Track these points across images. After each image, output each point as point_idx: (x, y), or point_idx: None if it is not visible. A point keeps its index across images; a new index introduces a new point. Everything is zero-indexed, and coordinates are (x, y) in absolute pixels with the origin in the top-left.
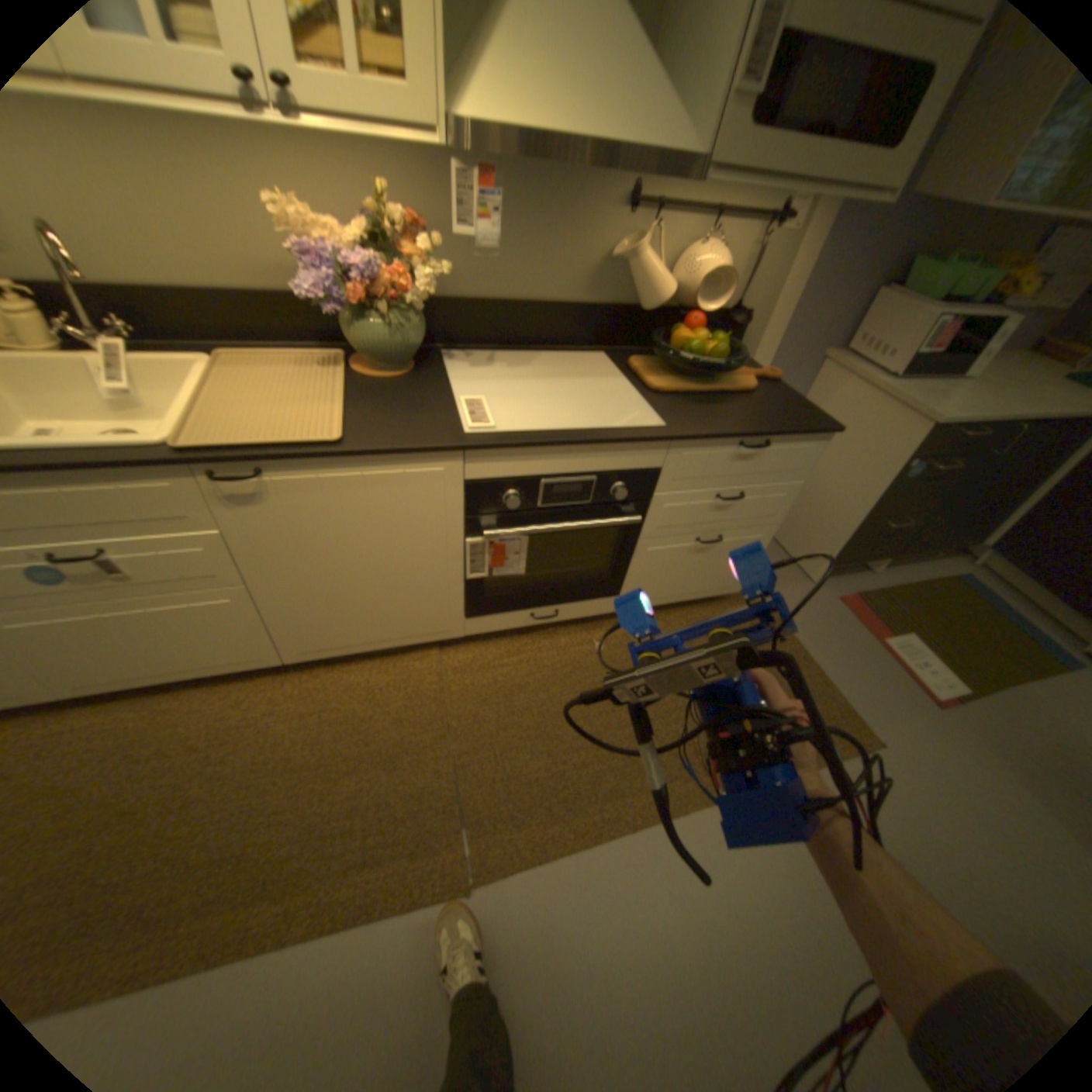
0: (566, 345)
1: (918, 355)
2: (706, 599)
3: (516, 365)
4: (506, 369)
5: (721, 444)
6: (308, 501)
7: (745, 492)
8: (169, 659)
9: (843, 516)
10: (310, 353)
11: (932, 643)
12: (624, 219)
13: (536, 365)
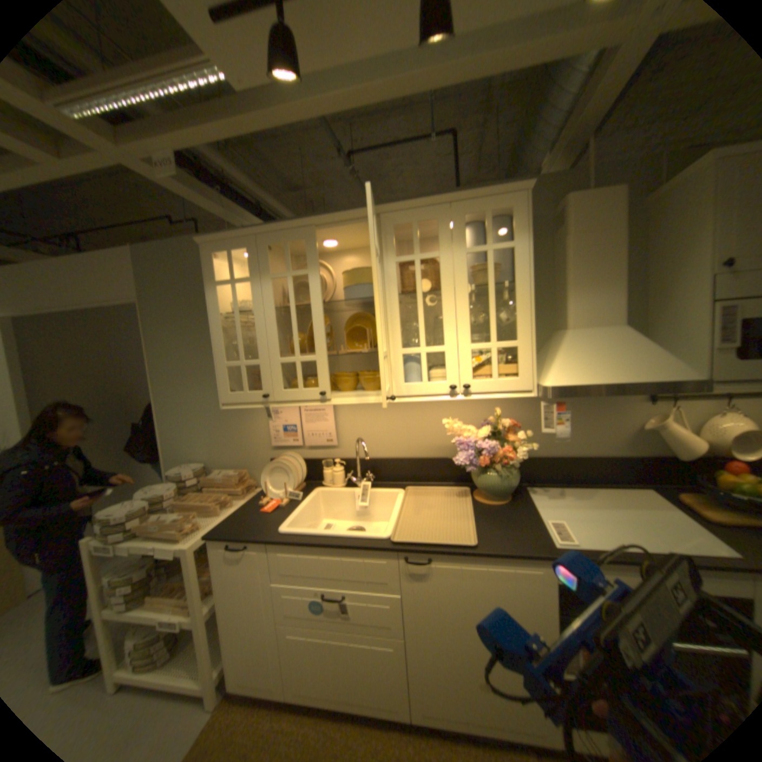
0: (618, 484)
1: None
2: None
3: (581, 498)
4: (575, 501)
5: None
6: (452, 585)
7: None
8: (346, 691)
9: None
10: (450, 489)
11: None
12: (648, 408)
13: (597, 499)
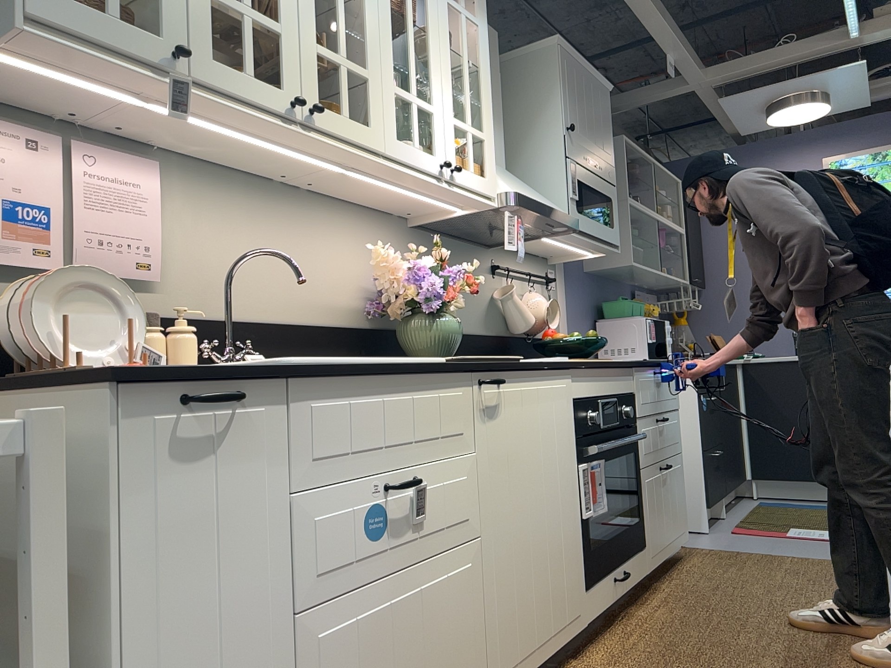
0: None
1: (649, 345)
2: (673, 560)
3: None
4: None
5: (648, 372)
6: (516, 415)
7: (665, 416)
8: None
9: (686, 463)
10: None
11: (804, 526)
12: (493, 280)
13: None
